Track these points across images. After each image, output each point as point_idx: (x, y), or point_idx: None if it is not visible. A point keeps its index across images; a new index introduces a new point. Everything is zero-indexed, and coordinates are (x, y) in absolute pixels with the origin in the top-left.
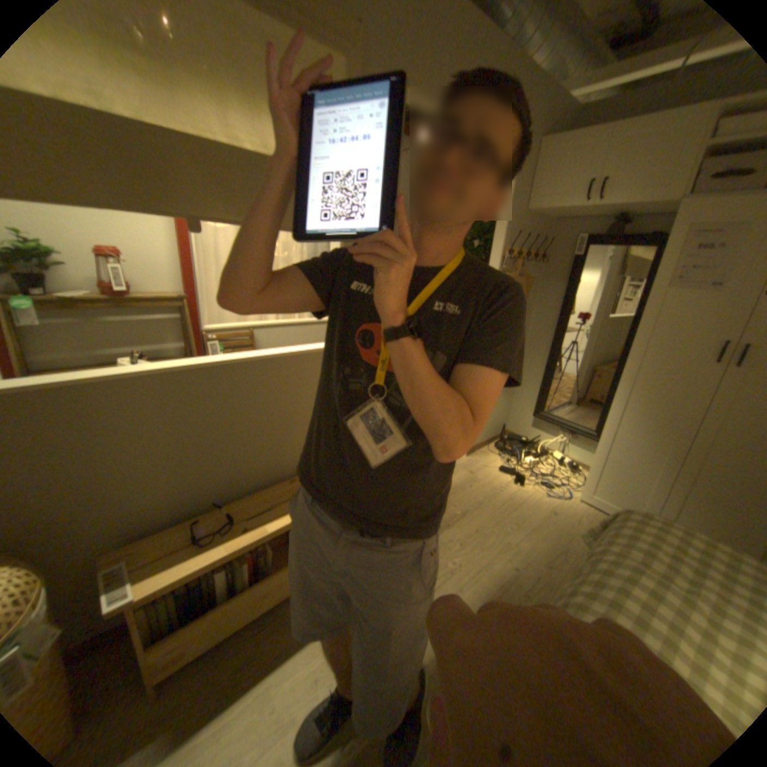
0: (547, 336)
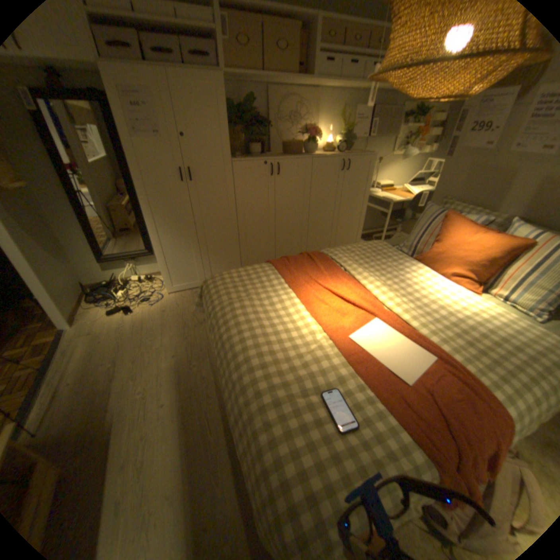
0: (60, 195)
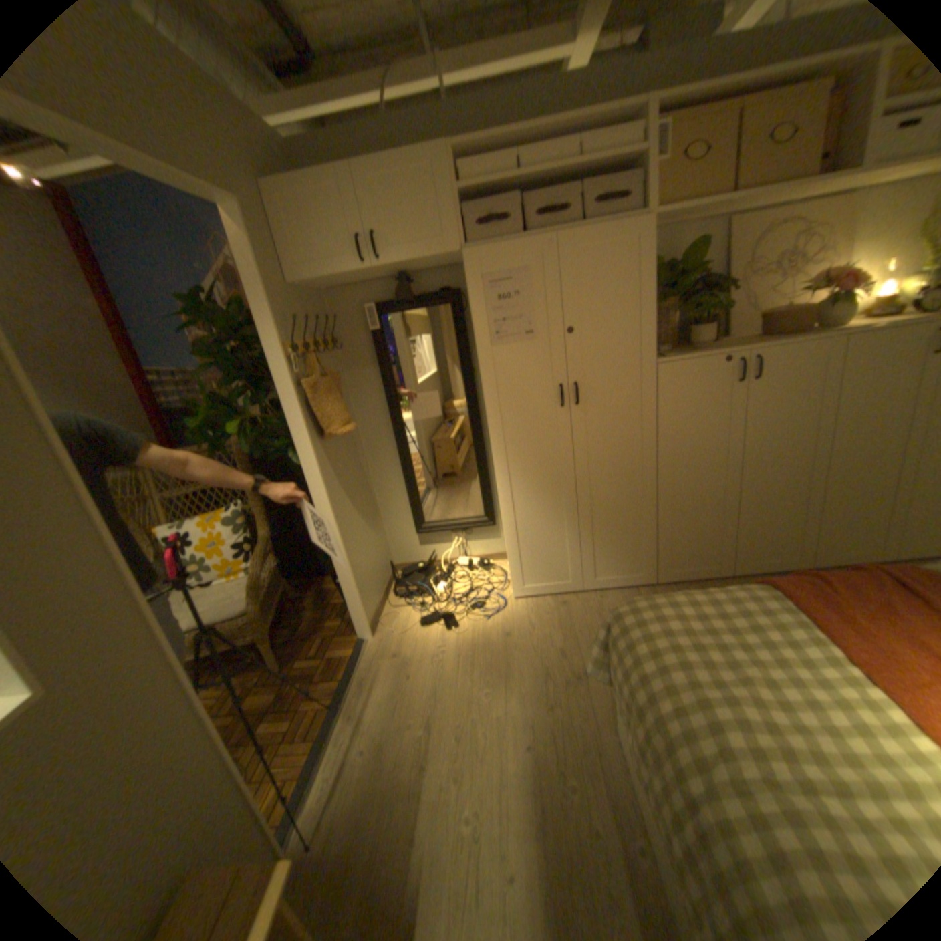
0: (386, 437)
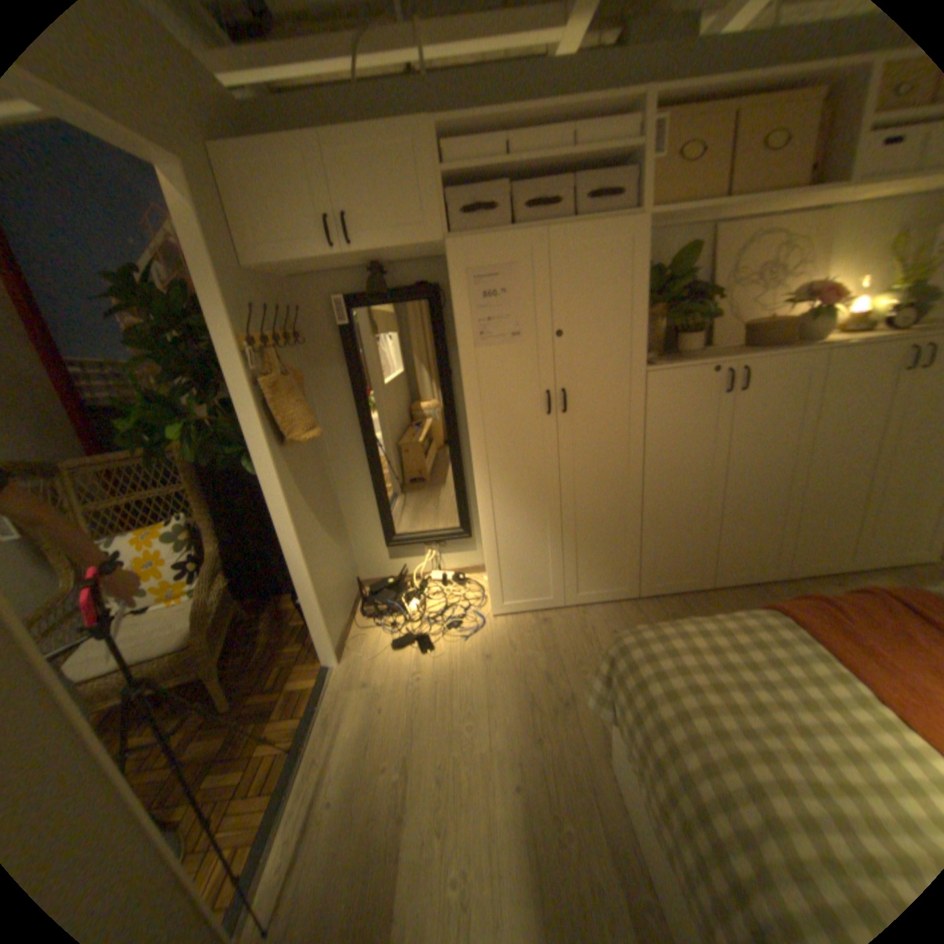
0: (354, 442)
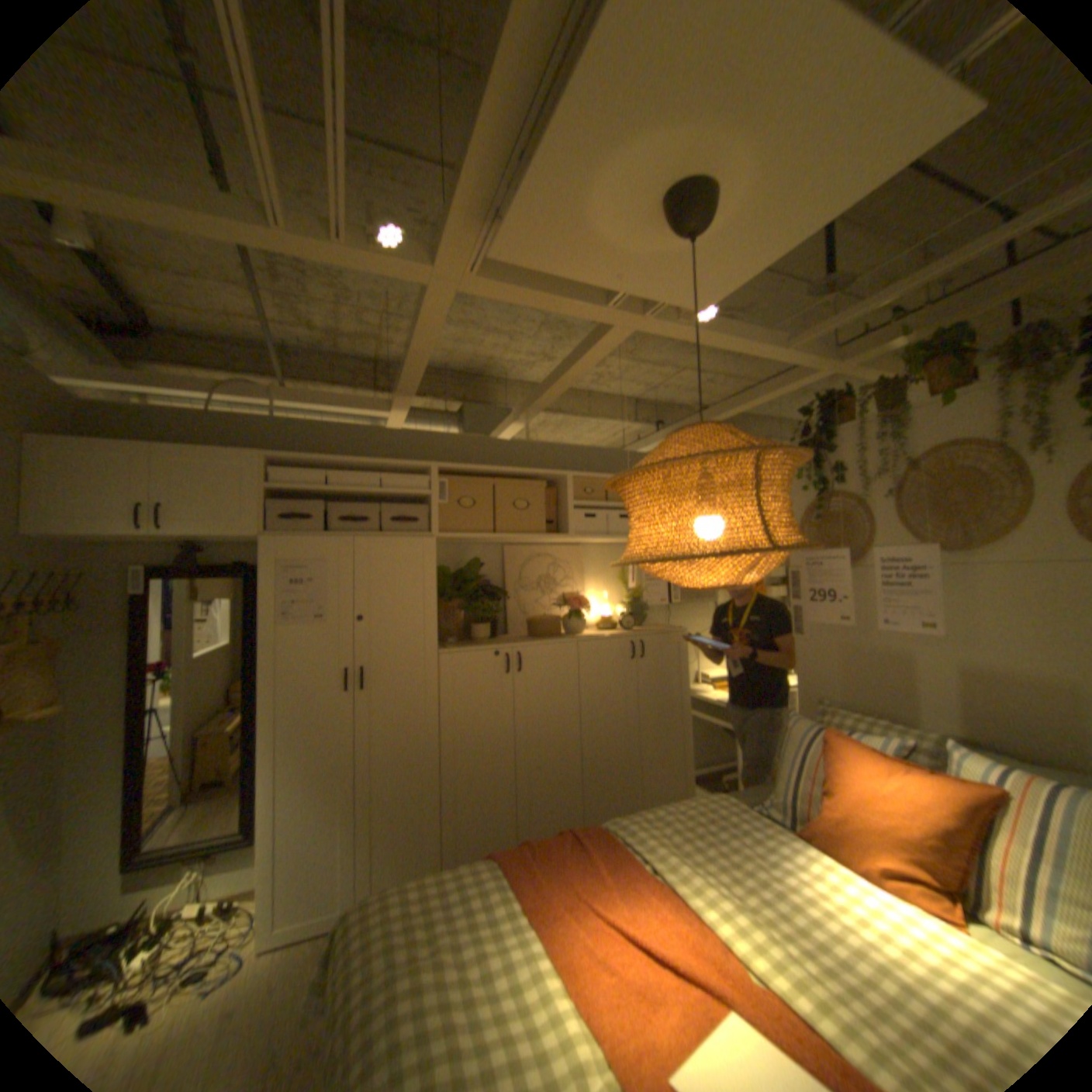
0: (110, 726)
